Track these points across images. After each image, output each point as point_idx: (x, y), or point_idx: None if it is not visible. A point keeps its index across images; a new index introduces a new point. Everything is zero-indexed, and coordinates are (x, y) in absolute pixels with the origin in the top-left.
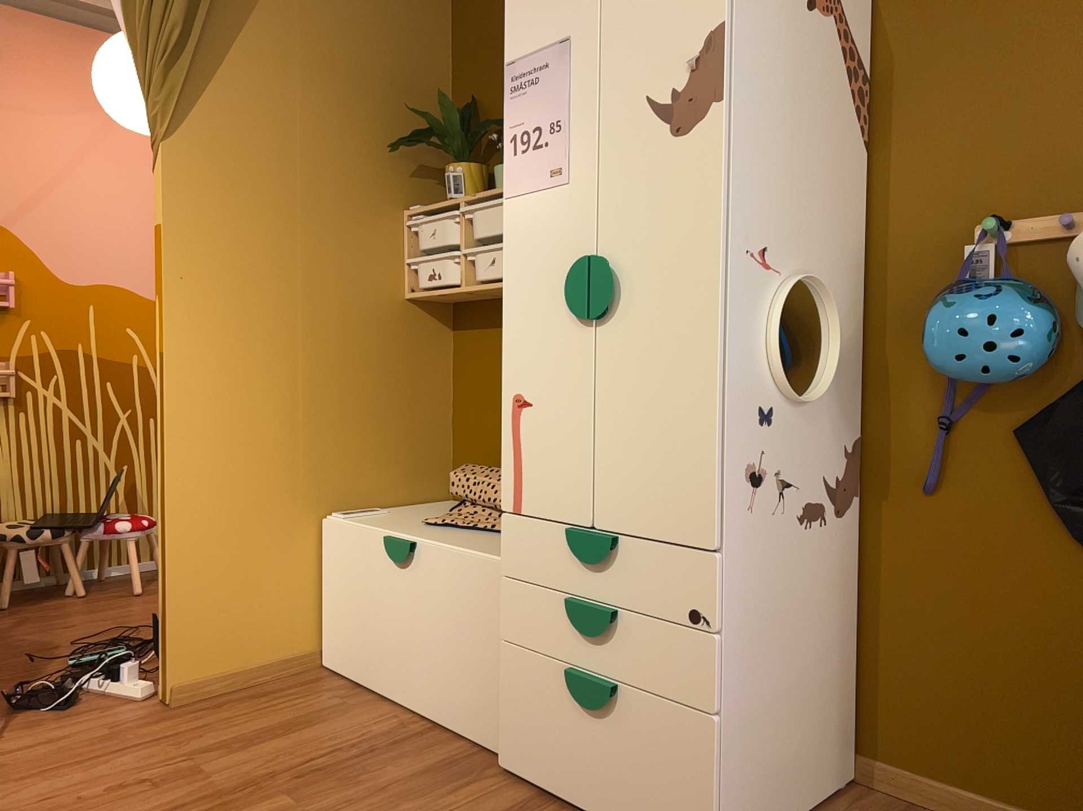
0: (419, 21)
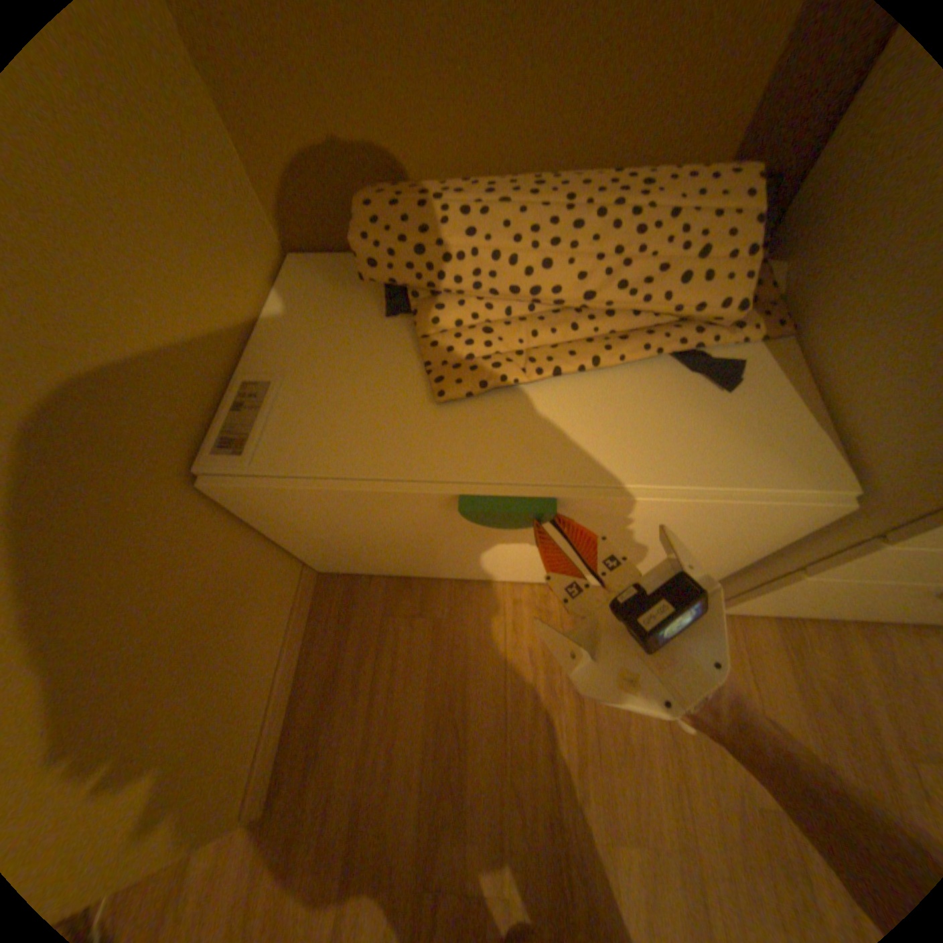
0: None
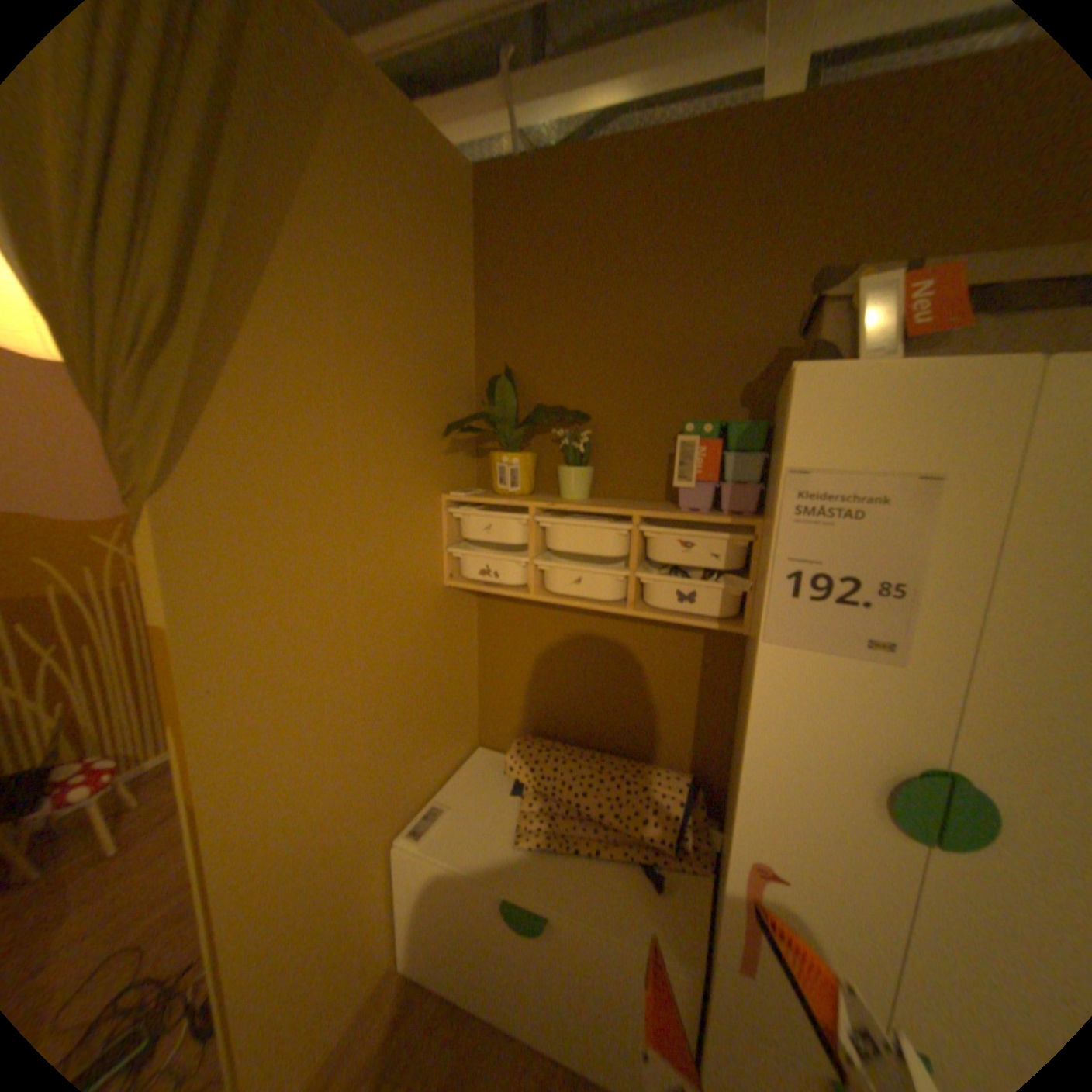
0: (449, 267)
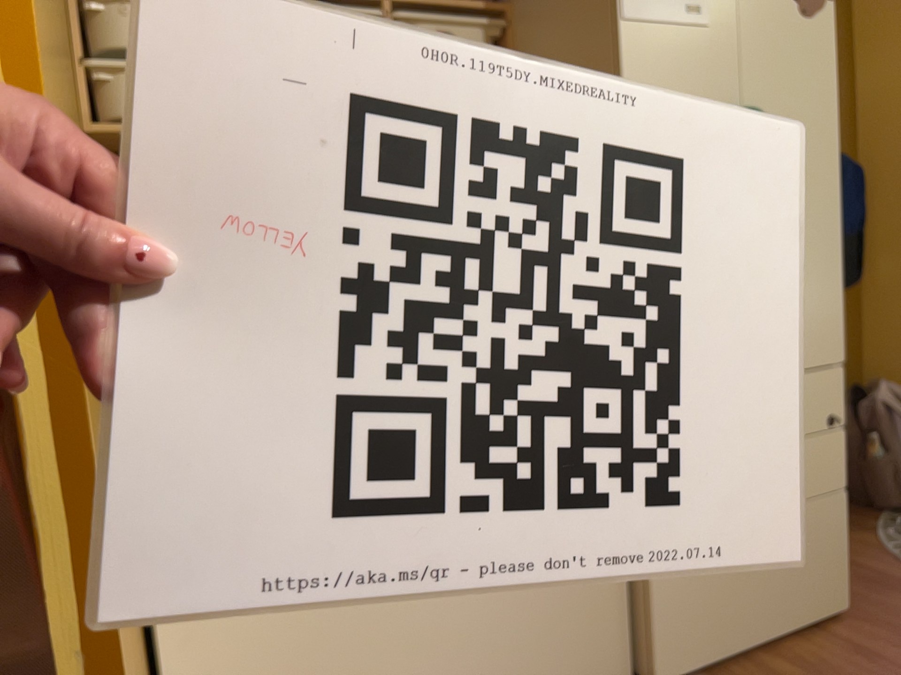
0: None
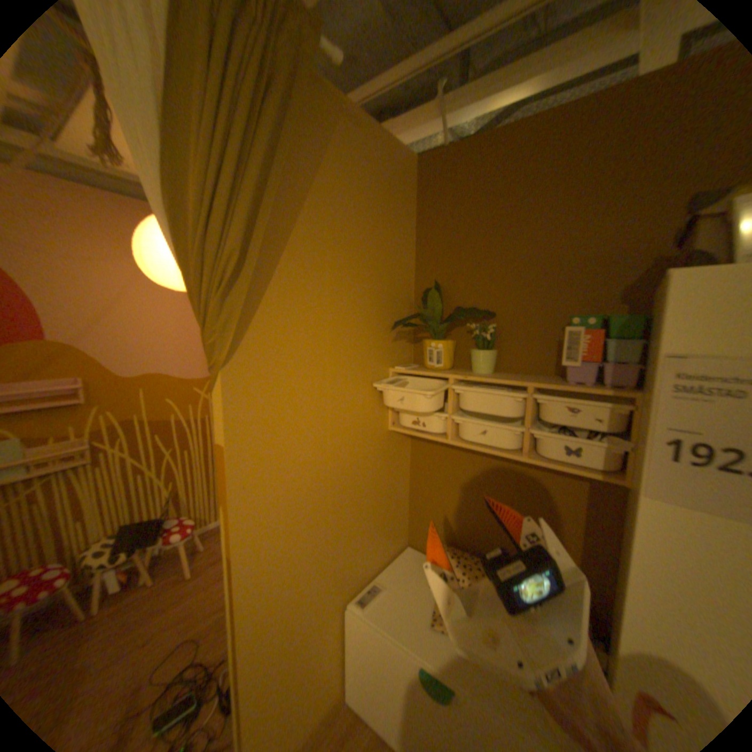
0: (399, 220)
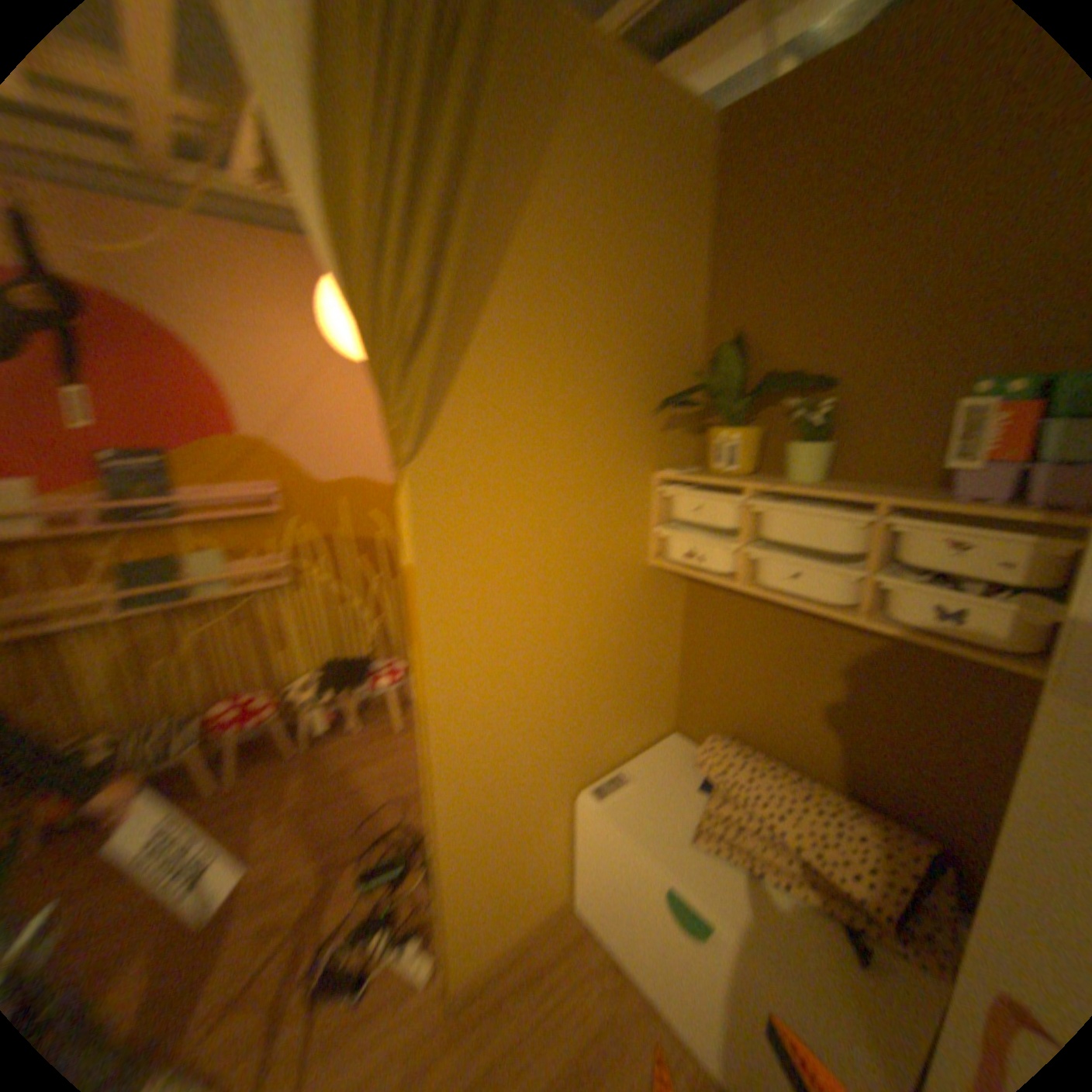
0: (678, 230)
